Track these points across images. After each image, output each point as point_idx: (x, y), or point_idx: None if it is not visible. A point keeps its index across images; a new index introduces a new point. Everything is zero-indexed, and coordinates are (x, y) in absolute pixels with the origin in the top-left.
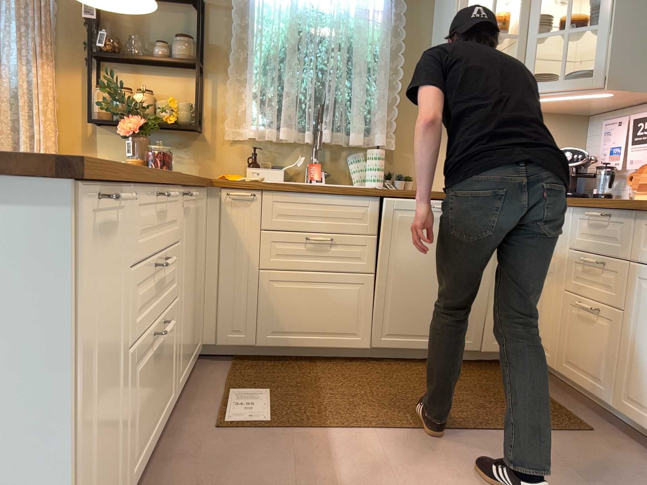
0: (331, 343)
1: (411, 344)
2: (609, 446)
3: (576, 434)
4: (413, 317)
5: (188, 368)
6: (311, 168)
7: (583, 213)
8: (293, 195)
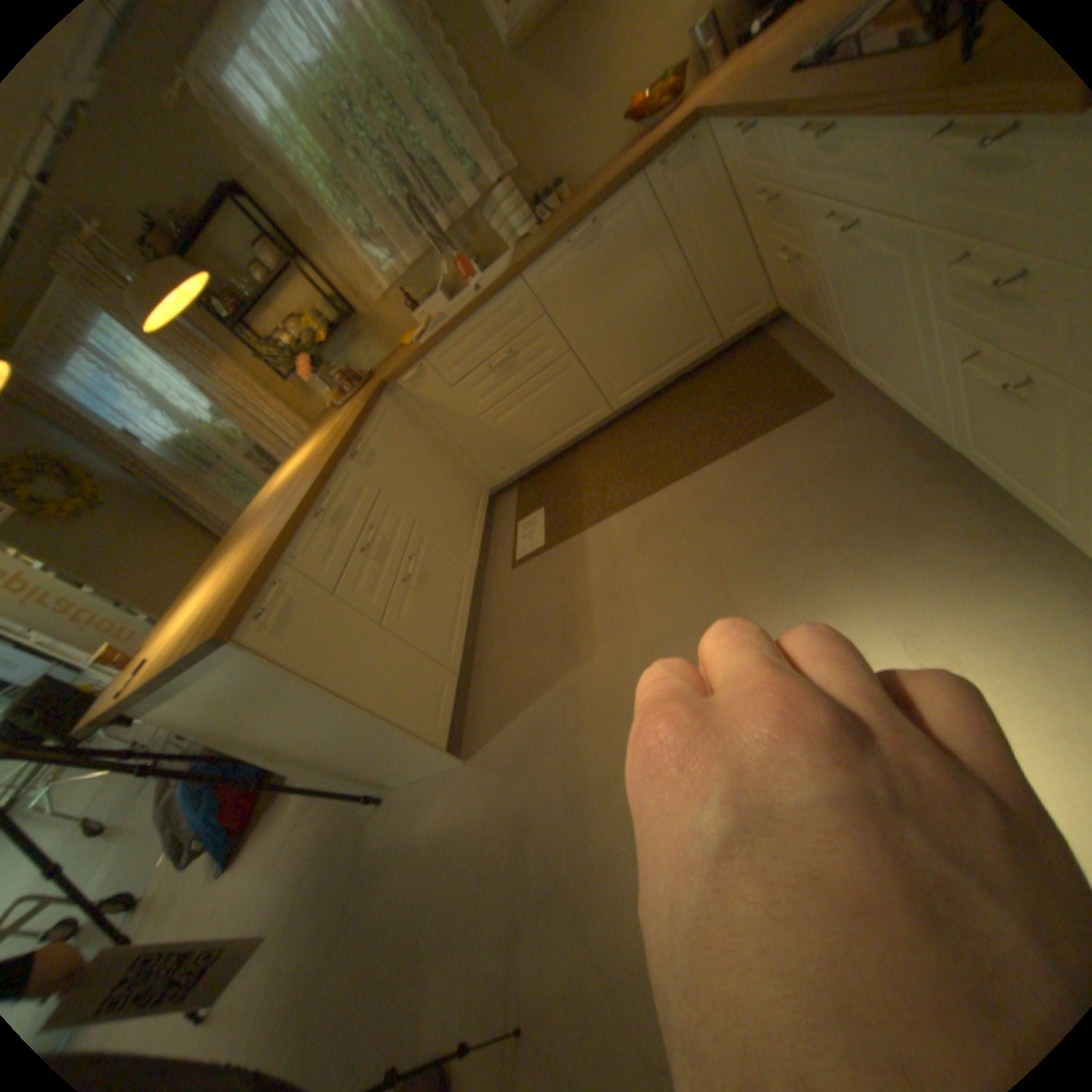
0: (578, 429)
1: (648, 383)
2: (844, 409)
3: (813, 409)
4: (634, 360)
5: (479, 529)
6: (459, 269)
7: (735, 121)
8: (450, 339)
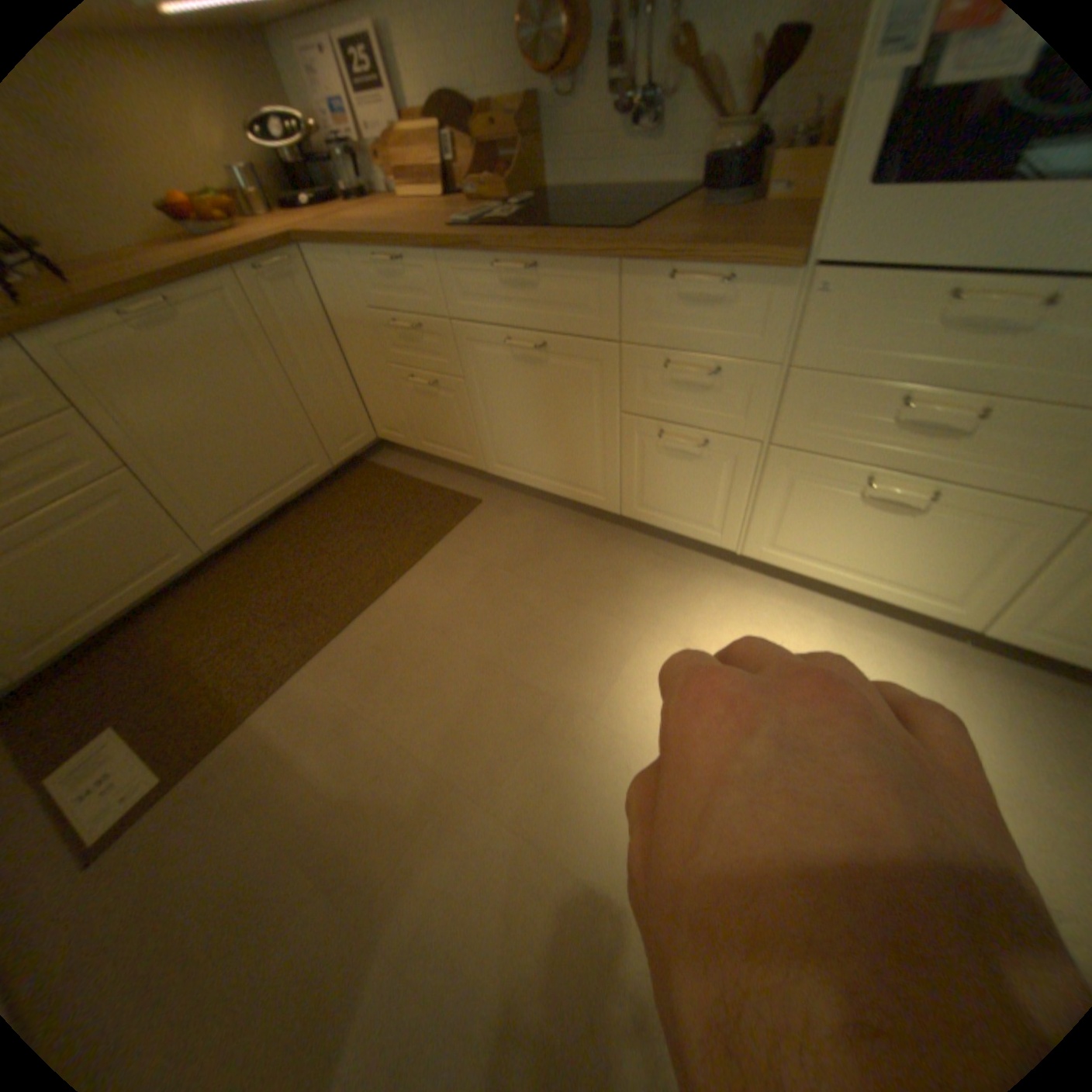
0: (140, 587)
1: (251, 513)
2: (499, 510)
3: (471, 514)
4: (229, 483)
5: None
6: None
7: (360, 252)
8: None
